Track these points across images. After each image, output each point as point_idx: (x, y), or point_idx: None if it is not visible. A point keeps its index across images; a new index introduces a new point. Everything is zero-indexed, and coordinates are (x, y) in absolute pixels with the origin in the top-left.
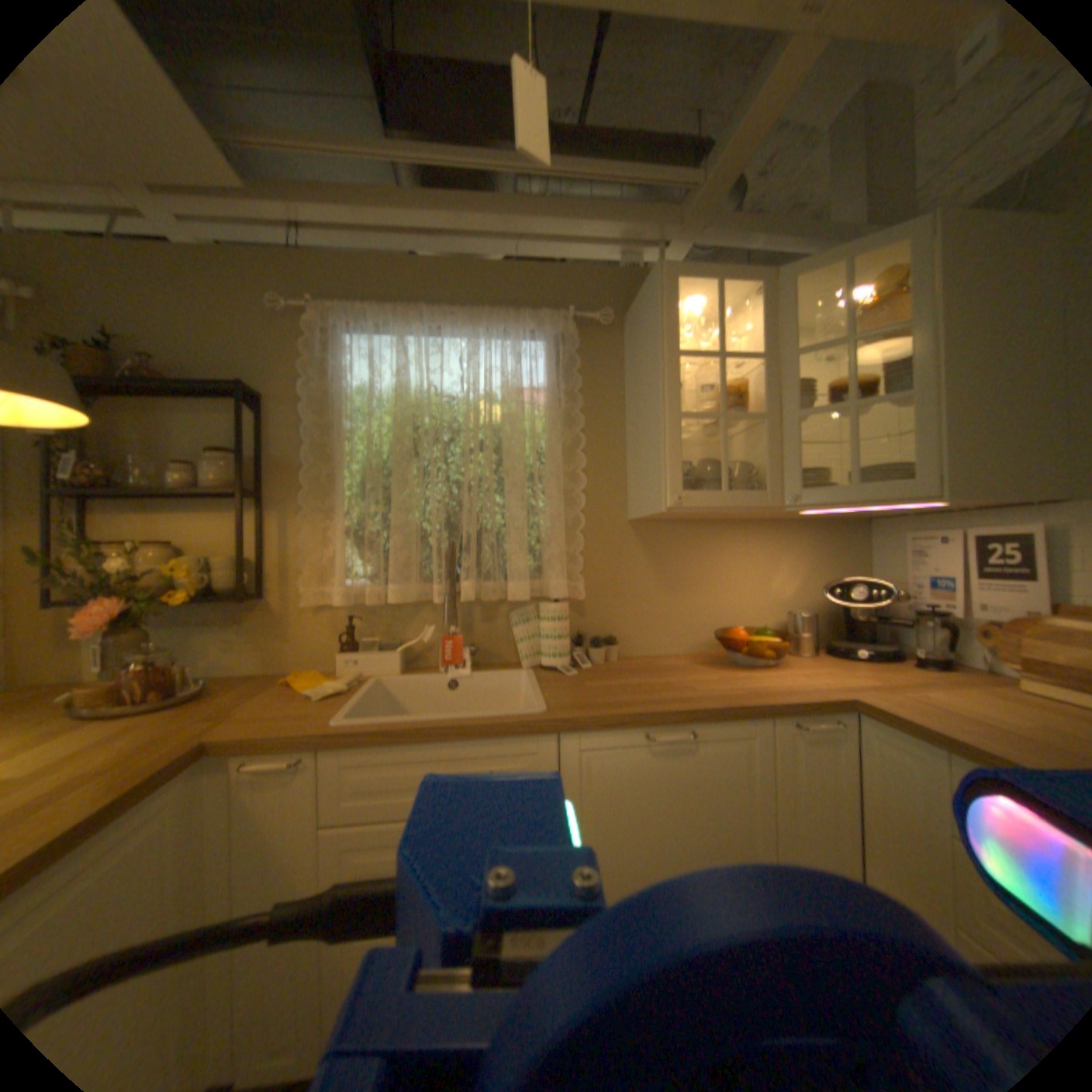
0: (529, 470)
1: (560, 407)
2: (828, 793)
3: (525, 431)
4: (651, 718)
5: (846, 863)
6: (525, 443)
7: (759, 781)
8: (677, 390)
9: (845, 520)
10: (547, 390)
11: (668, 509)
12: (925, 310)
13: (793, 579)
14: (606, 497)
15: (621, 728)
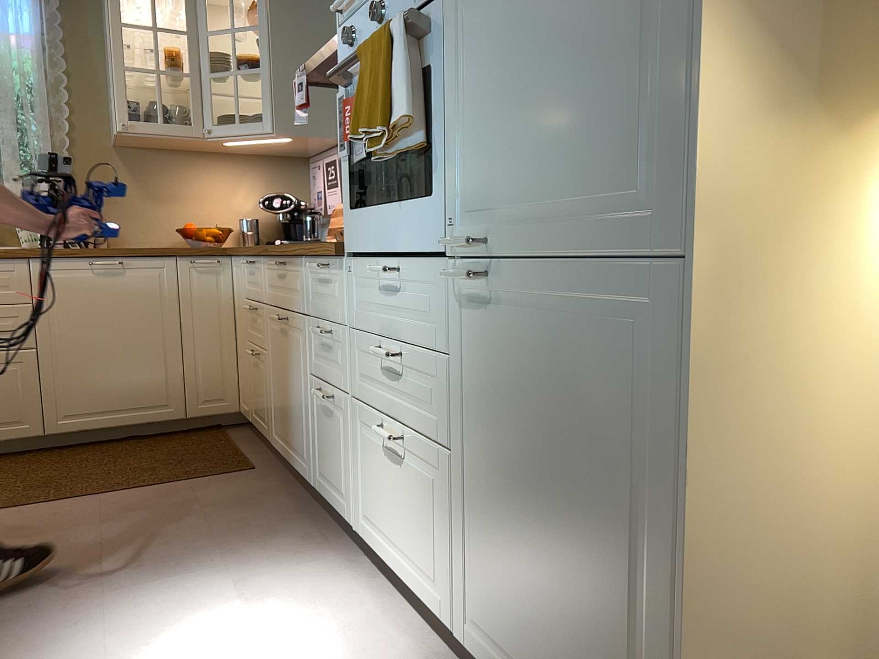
0: (20, 100)
1: (45, 52)
2: (210, 300)
3: (14, 68)
4: (89, 252)
5: (223, 339)
6: (14, 78)
7: (165, 292)
8: (119, 50)
9: (287, 156)
10: (31, 37)
11: (117, 132)
12: (262, 19)
13: (249, 197)
14: (91, 127)
15: (69, 257)
